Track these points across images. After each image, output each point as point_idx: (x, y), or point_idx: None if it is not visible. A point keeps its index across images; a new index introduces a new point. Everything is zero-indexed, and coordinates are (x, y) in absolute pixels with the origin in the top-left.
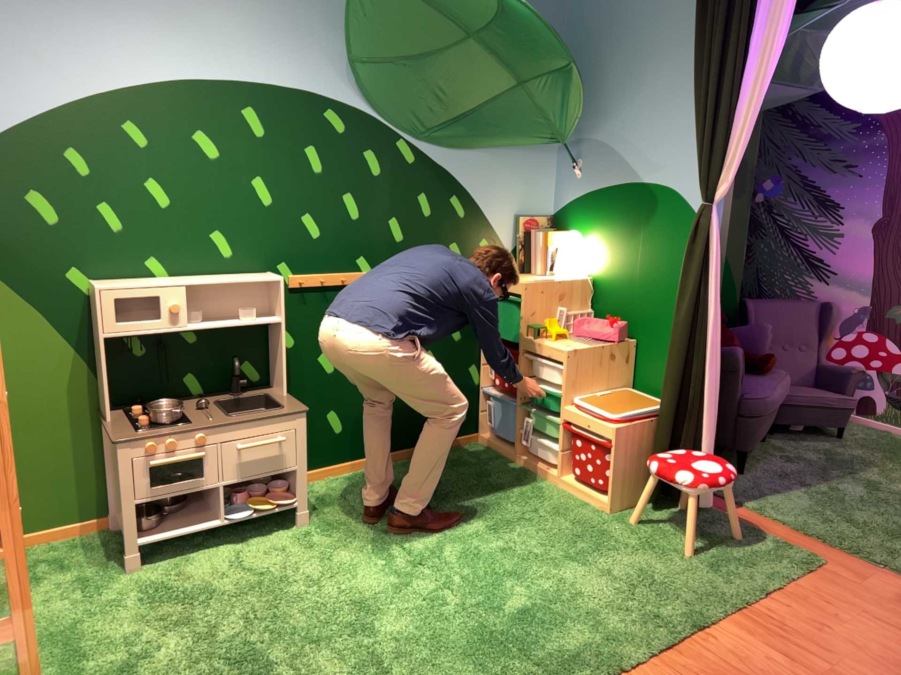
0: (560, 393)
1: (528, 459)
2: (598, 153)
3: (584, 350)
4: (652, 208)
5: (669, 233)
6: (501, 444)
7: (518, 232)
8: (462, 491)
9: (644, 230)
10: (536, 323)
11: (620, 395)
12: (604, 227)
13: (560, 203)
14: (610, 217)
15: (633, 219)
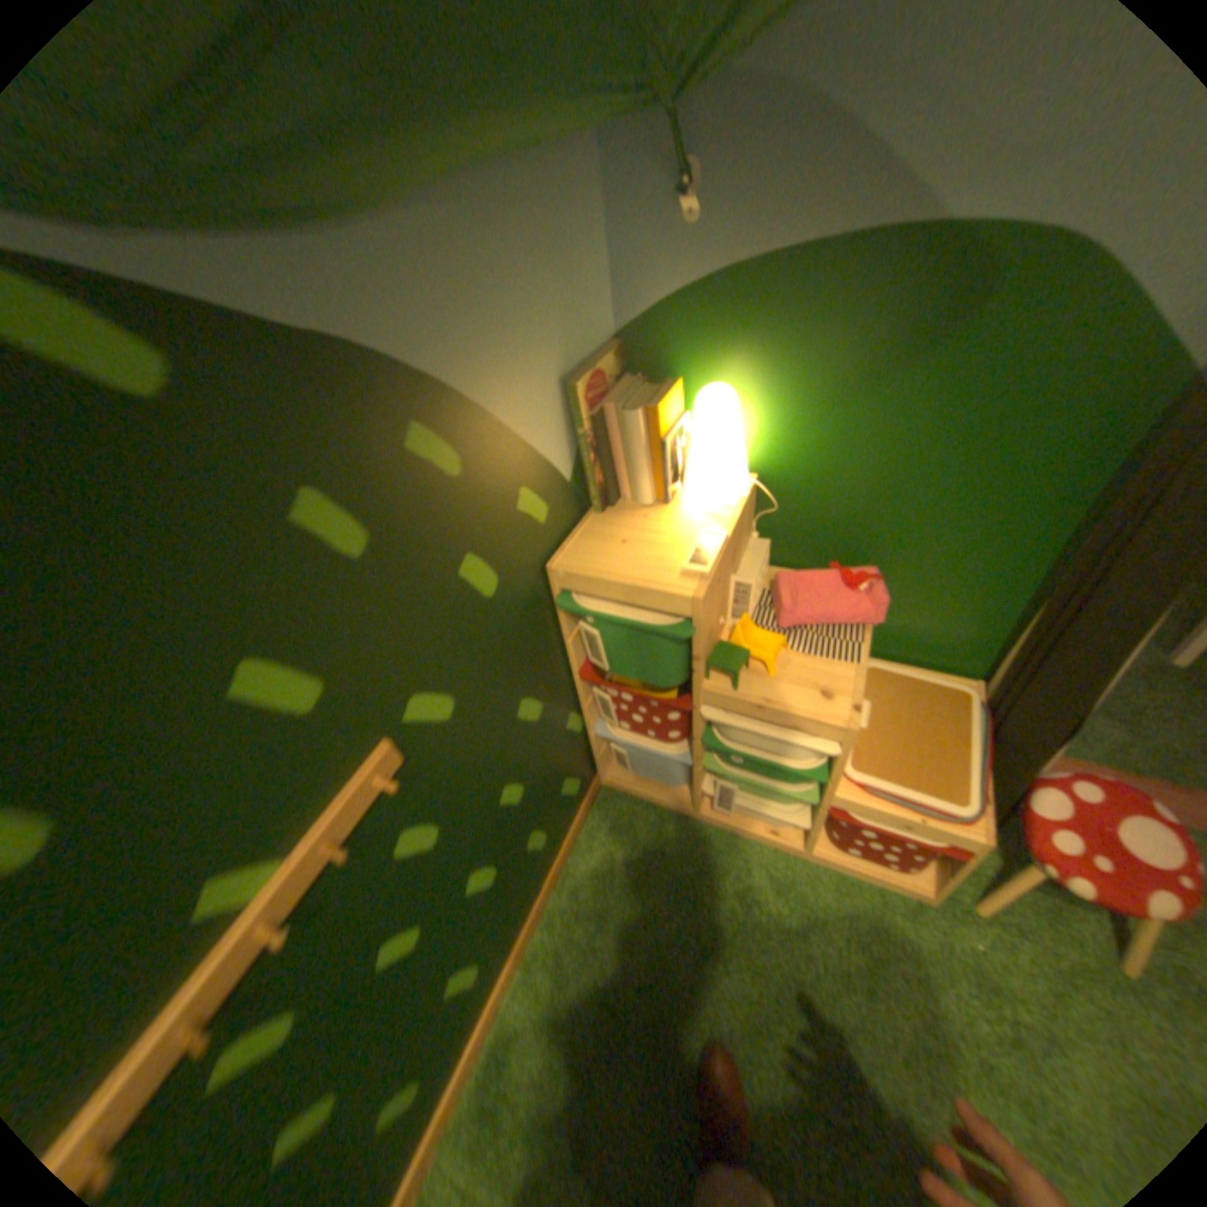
0: (817, 770)
1: (719, 813)
2: (767, 126)
3: (864, 694)
4: (973, 302)
5: (1023, 368)
6: (650, 787)
7: (576, 424)
8: (695, 993)
9: (930, 365)
10: (717, 647)
11: (882, 701)
12: (786, 360)
13: (633, 305)
14: (810, 333)
15: (893, 334)
